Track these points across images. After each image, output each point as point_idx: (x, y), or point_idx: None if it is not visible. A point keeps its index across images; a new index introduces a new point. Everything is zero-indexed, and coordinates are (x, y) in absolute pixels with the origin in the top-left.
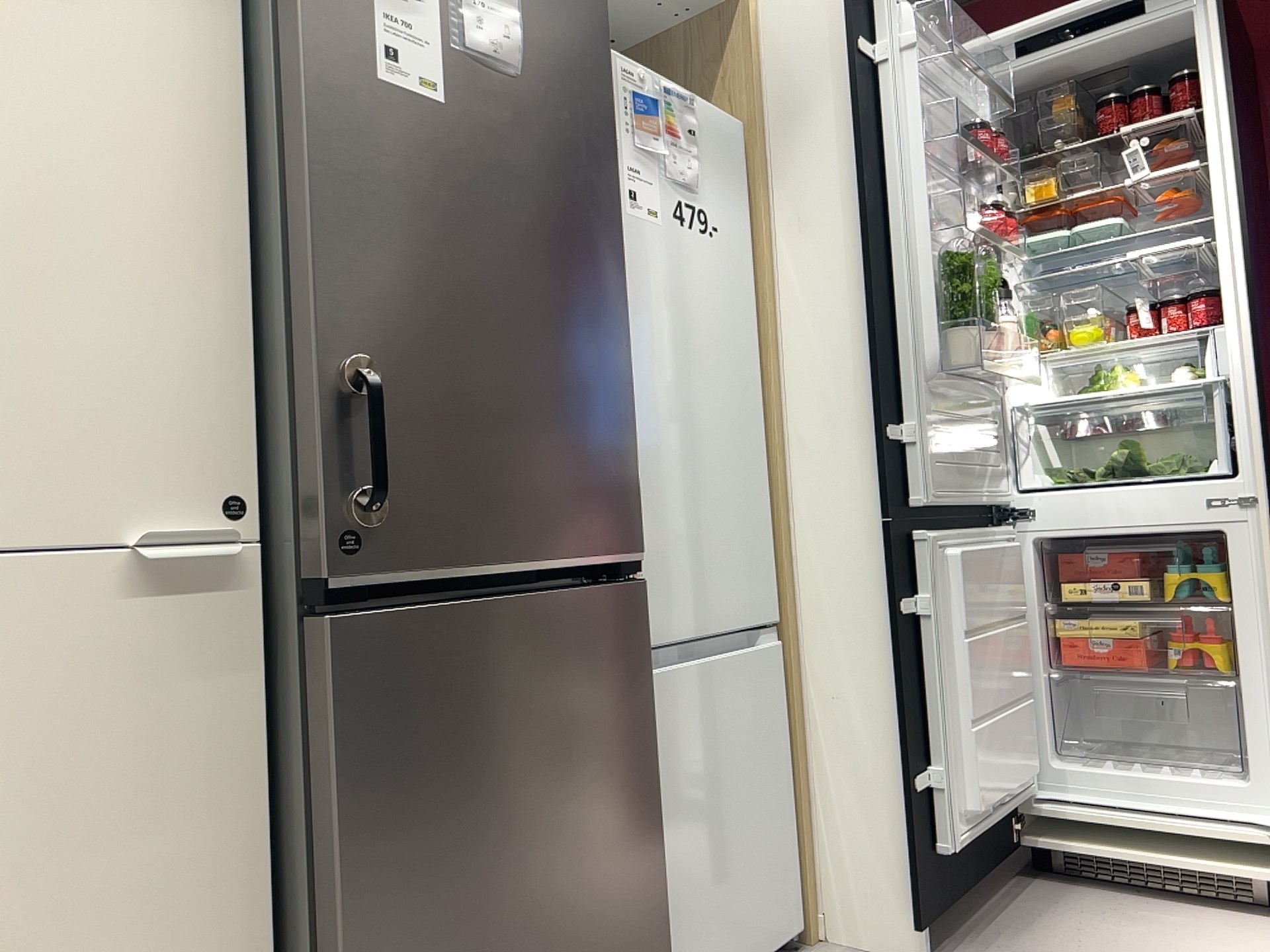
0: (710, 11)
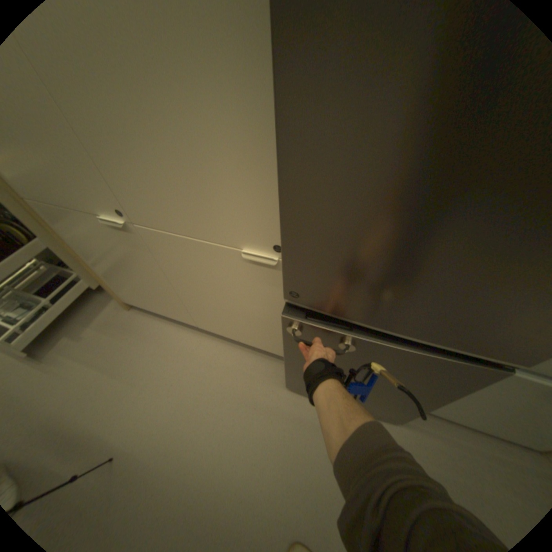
0: None
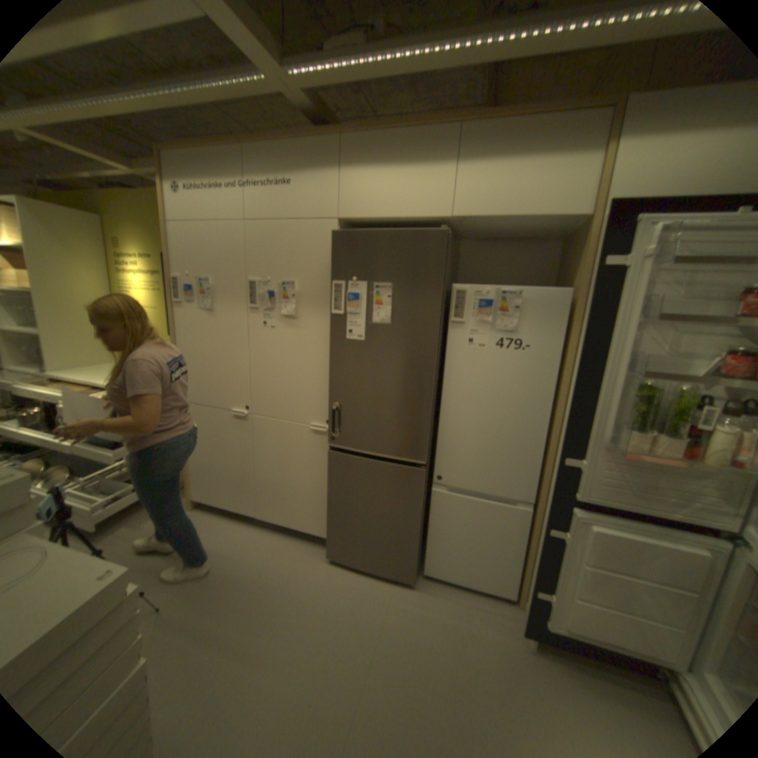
0: (587, 221)
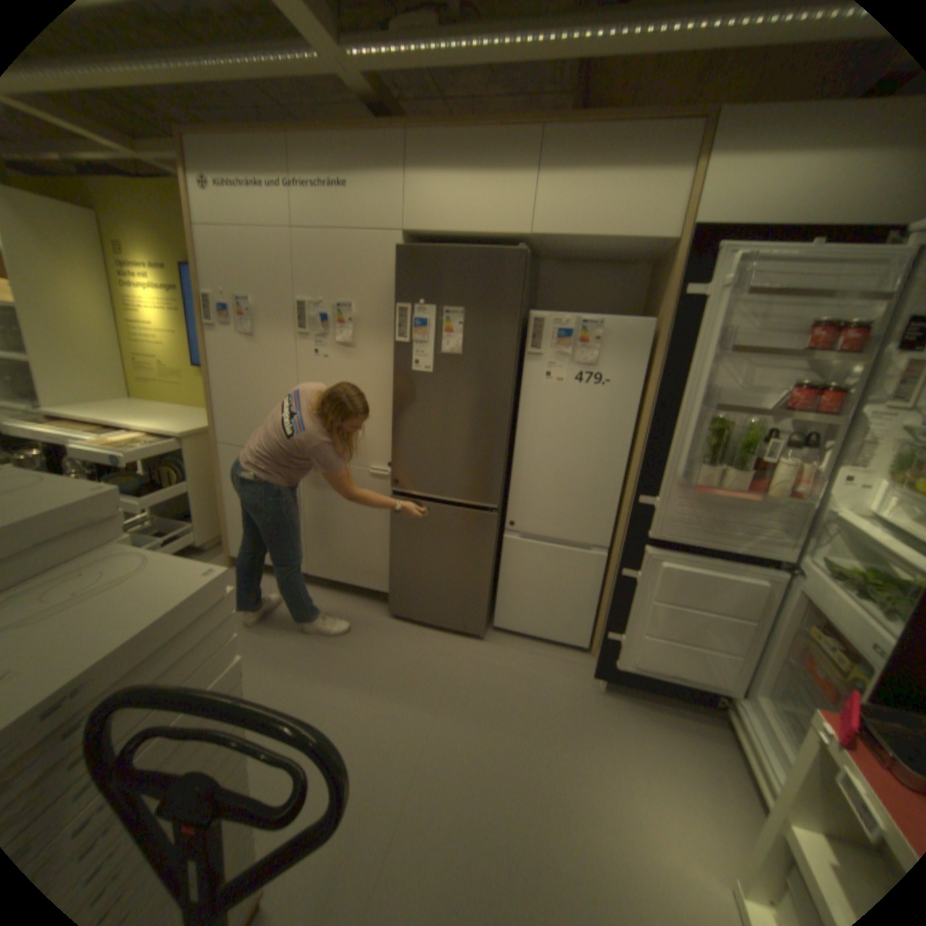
0: (675, 244)
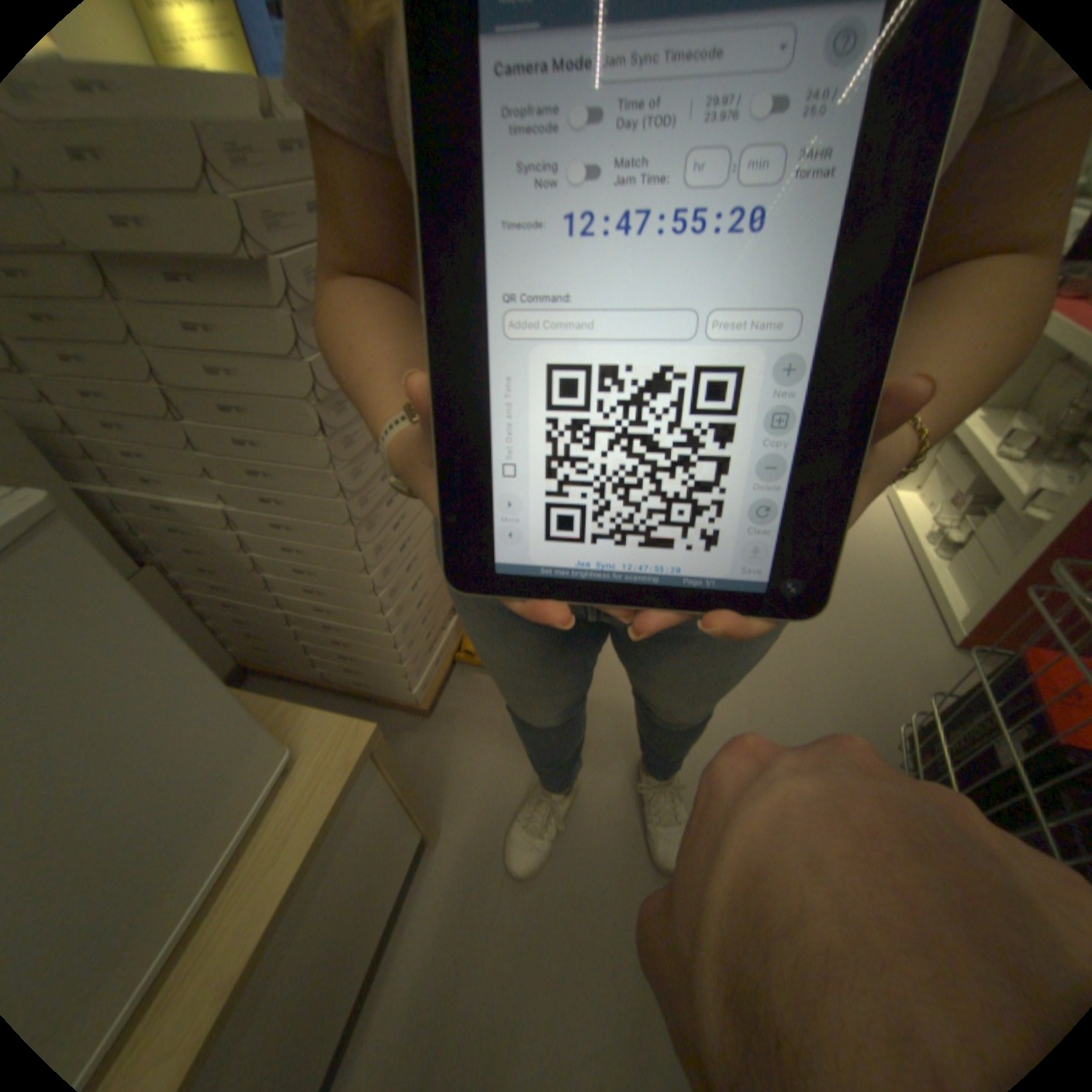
0: None
